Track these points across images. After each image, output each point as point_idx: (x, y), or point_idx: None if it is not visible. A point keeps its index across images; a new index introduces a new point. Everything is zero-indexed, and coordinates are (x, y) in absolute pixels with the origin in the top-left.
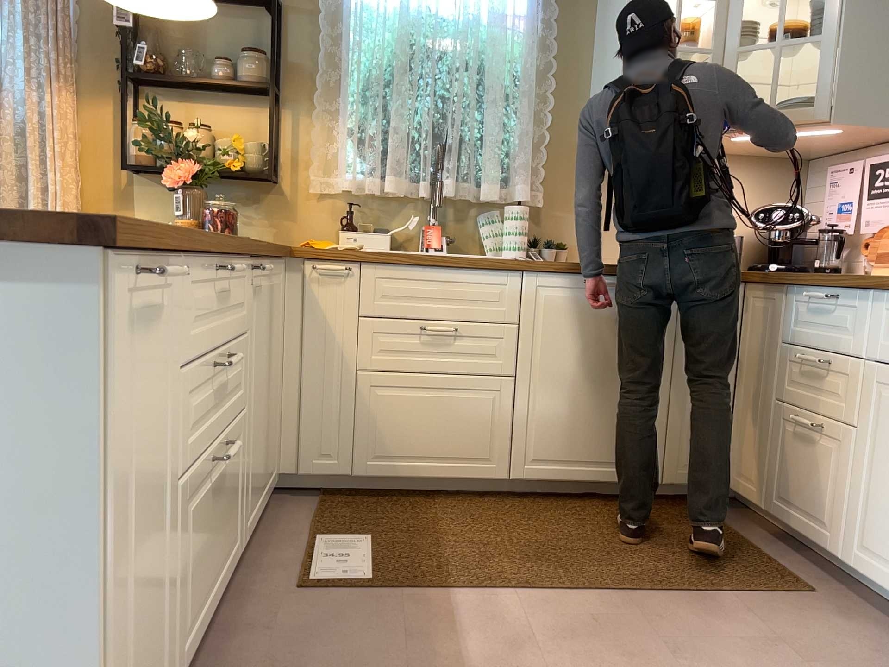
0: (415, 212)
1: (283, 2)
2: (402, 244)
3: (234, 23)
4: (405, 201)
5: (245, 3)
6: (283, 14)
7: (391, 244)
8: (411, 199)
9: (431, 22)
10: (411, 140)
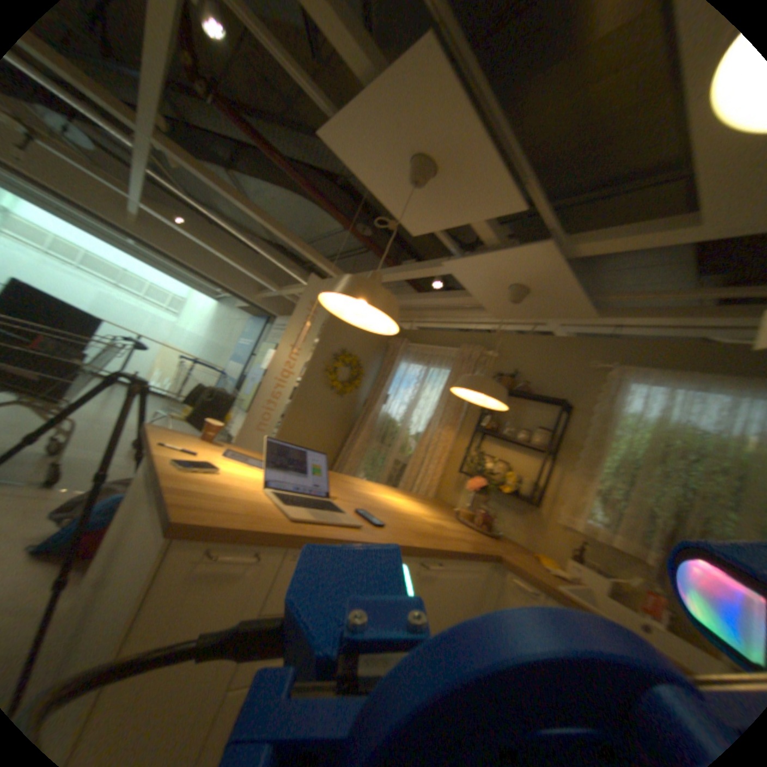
0: (645, 576)
1: (574, 405)
2: (626, 597)
3: (540, 412)
4: (636, 562)
5: (549, 403)
6: (571, 412)
7: (611, 591)
8: (642, 562)
9: (690, 433)
10: (649, 516)
